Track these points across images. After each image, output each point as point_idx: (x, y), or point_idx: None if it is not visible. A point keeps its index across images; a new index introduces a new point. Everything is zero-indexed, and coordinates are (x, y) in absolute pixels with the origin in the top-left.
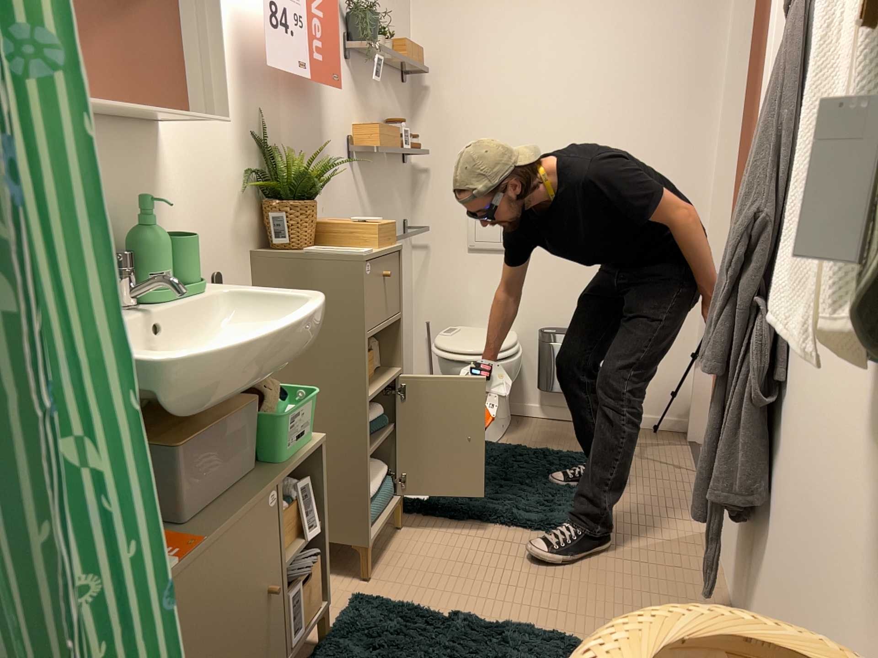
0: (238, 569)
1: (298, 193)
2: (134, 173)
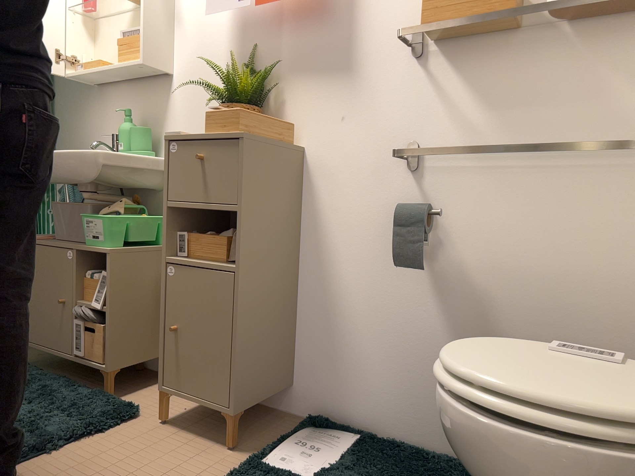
0: (46, 269)
1: (225, 98)
2: (153, 101)
